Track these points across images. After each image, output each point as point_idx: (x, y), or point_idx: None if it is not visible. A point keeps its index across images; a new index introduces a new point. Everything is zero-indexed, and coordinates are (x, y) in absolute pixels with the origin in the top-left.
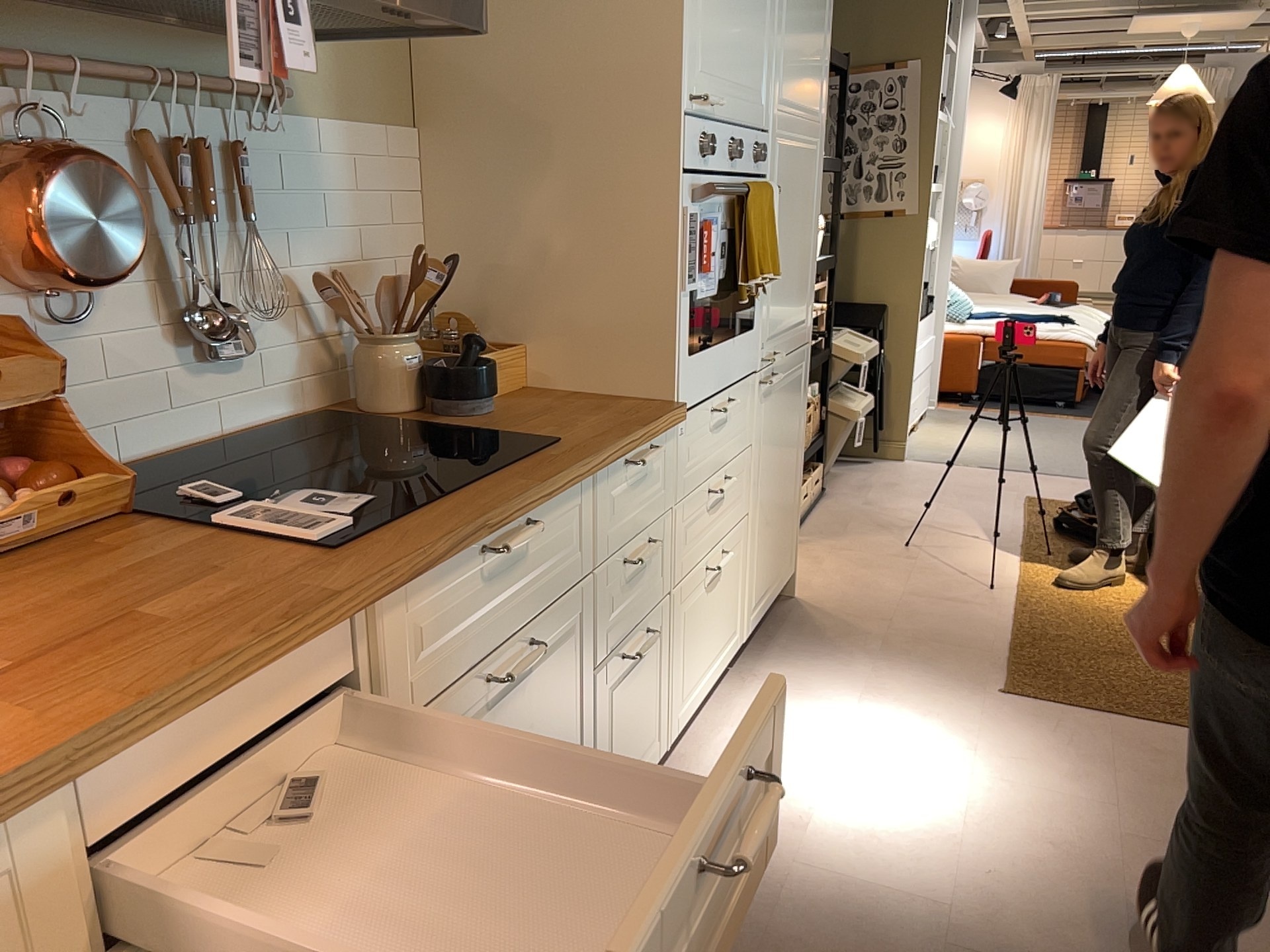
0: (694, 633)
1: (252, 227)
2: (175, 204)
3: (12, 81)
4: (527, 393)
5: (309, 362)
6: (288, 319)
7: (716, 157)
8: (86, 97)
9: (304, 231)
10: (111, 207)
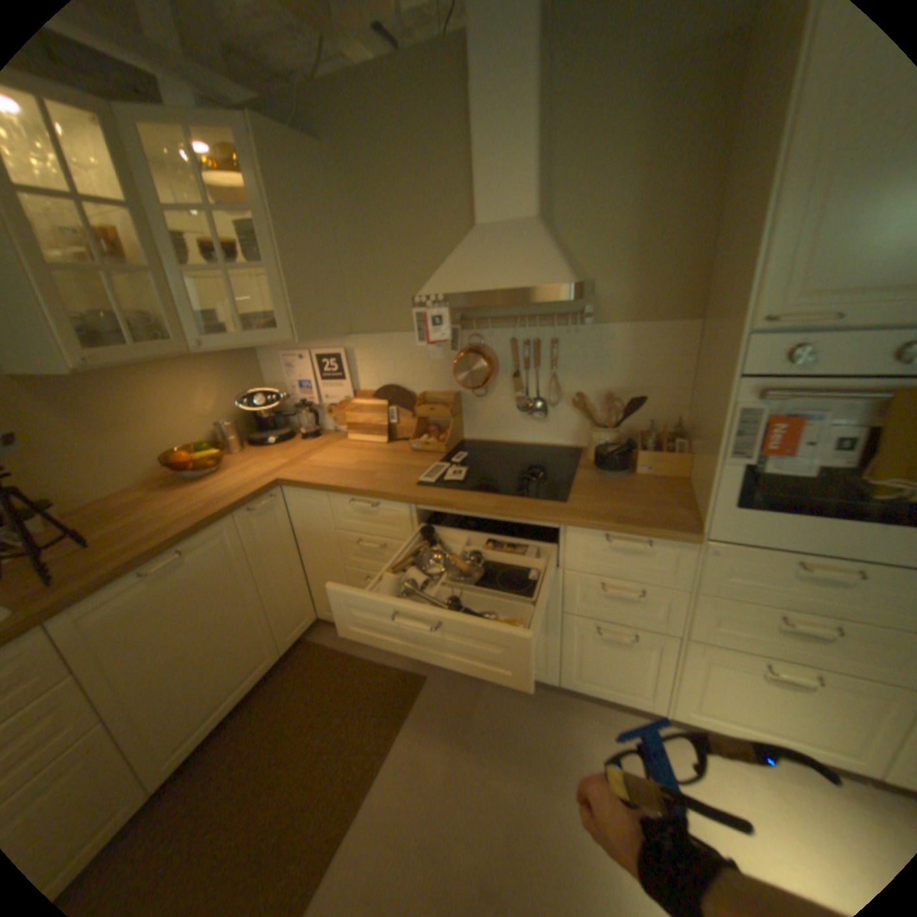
0: (732, 690)
1: (554, 370)
2: (520, 362)
3: (475, 326)
4: (672, 481)
5: (584, 427)
6: (575, 407)
7: (840, 359)
8: (497, 327)
9: (591, 372)
10: (474, 366)
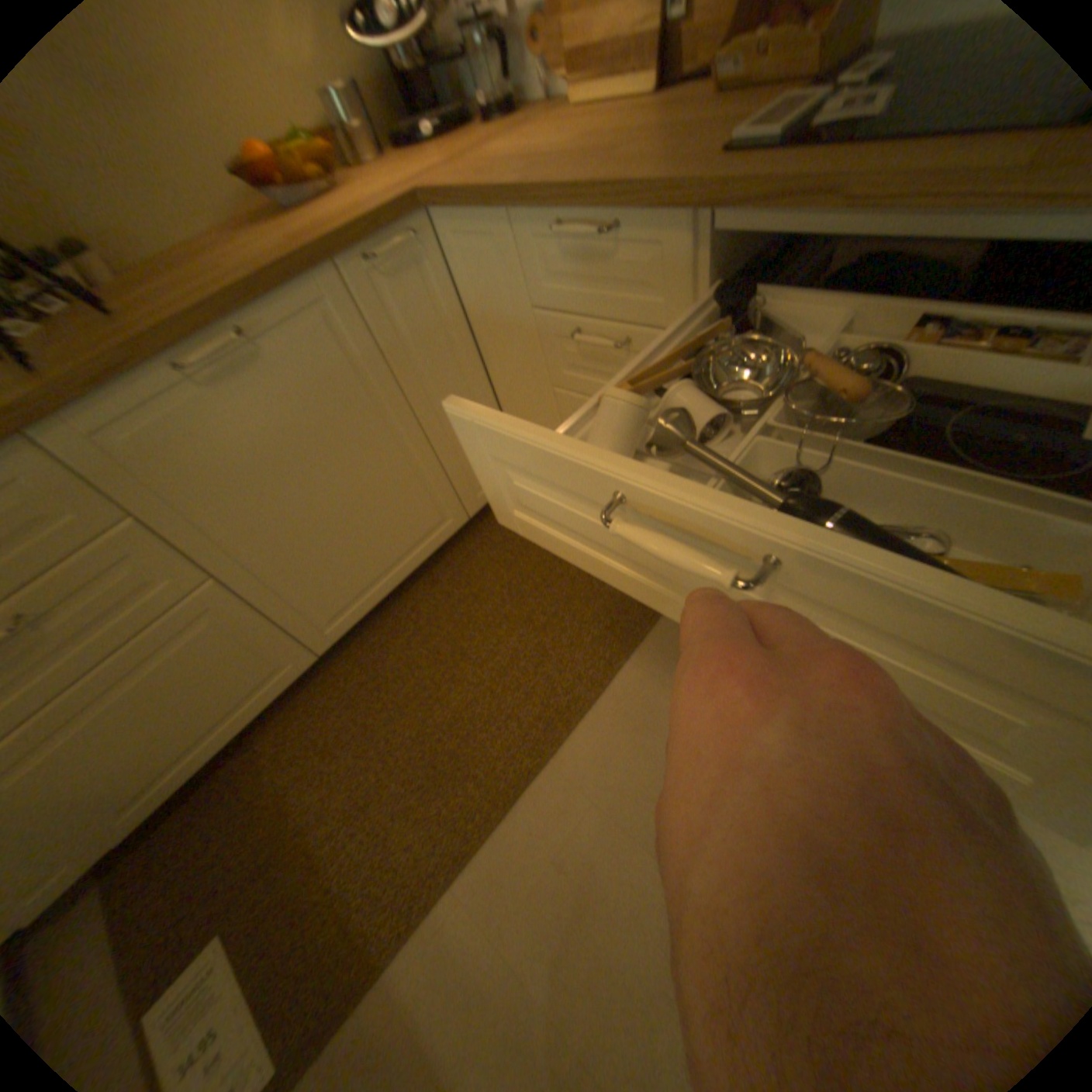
0: None
1: None
2: None
3: None
4: None
5: None
6: None
7: None
8: None
9: None
10: None
